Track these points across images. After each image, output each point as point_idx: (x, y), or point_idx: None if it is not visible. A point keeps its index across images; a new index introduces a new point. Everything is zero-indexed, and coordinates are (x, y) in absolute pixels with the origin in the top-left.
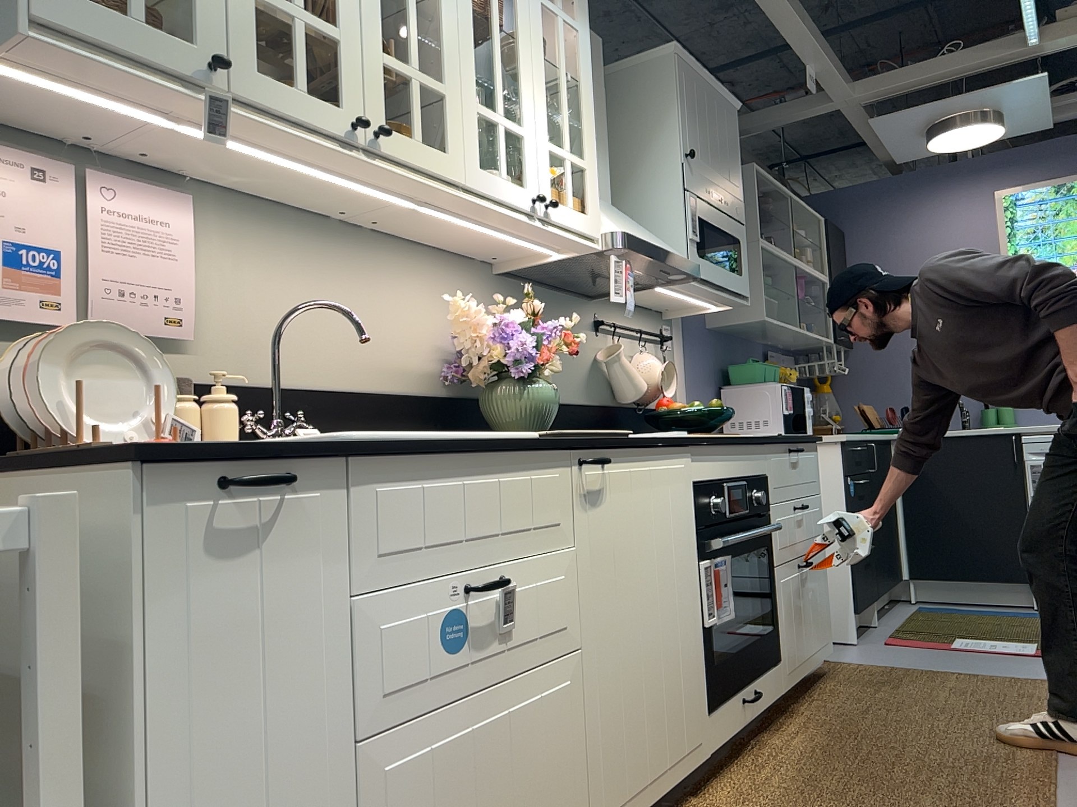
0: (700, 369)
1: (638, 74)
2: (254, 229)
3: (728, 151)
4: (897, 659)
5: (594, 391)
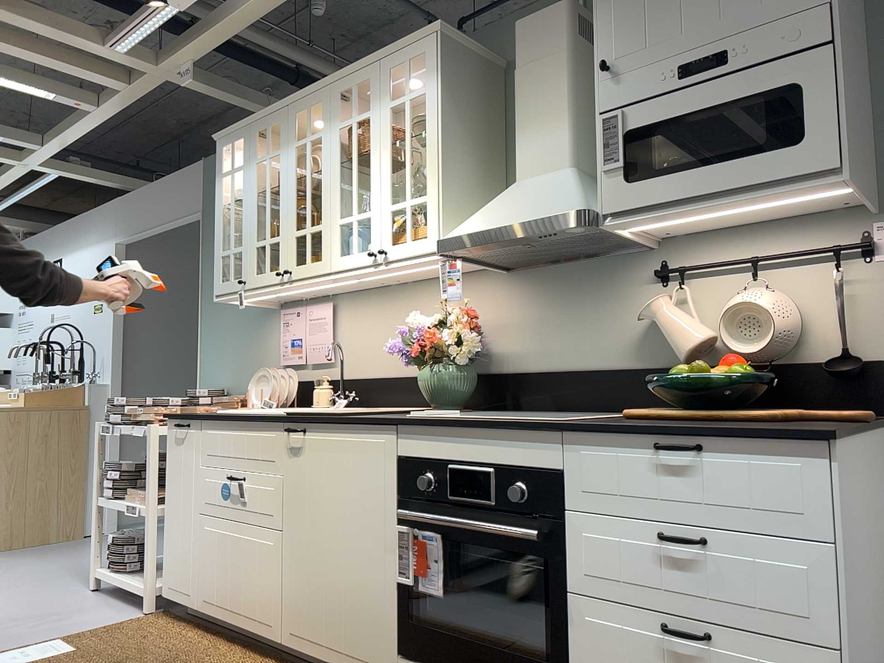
0: None
1: None
2: (358, 305)
3: None
4: None
5: (649, 351)
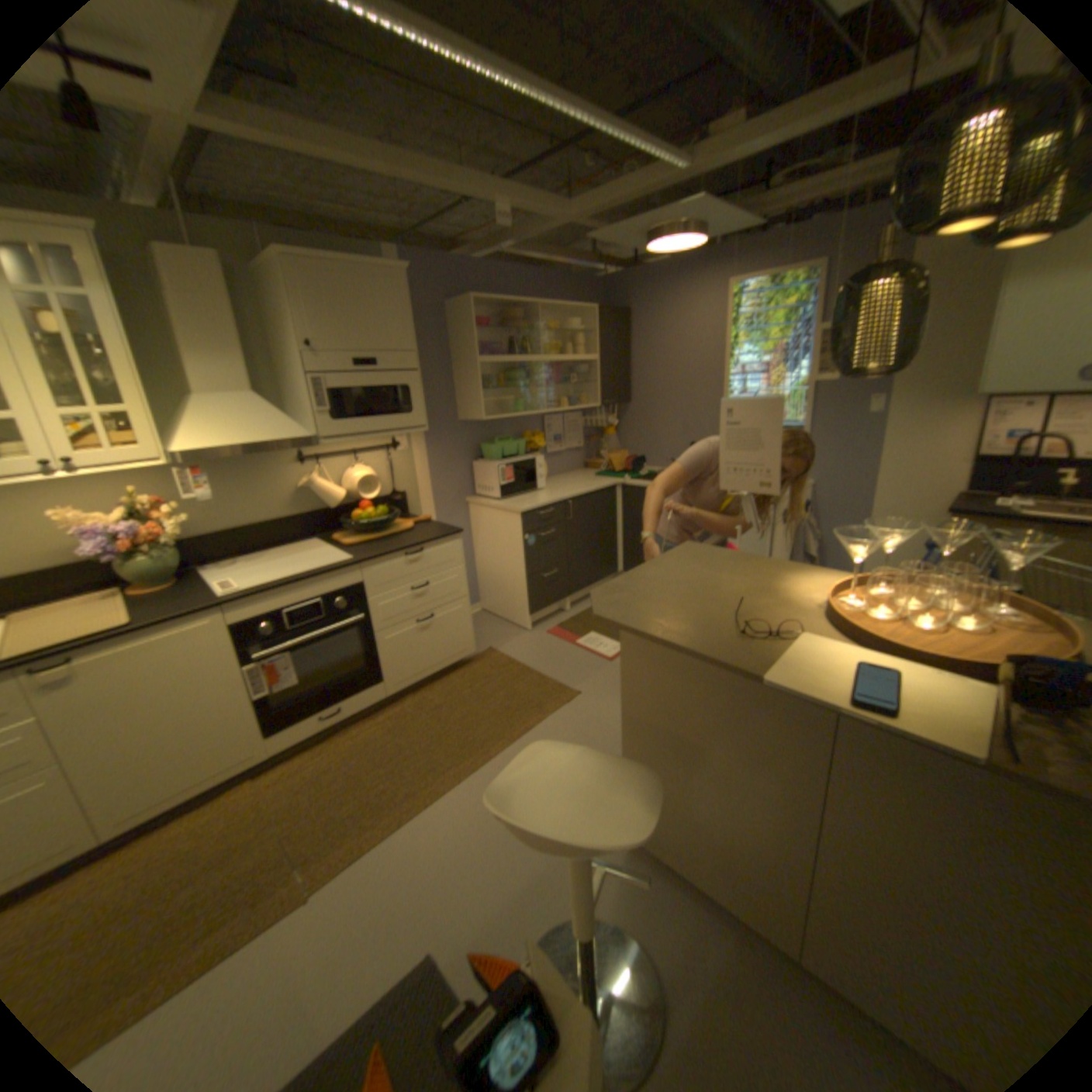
0: (446, 453)
1: (270, 267)
2: None
3: (386, 314)
4: (530, 651)
5: (302, 504)
